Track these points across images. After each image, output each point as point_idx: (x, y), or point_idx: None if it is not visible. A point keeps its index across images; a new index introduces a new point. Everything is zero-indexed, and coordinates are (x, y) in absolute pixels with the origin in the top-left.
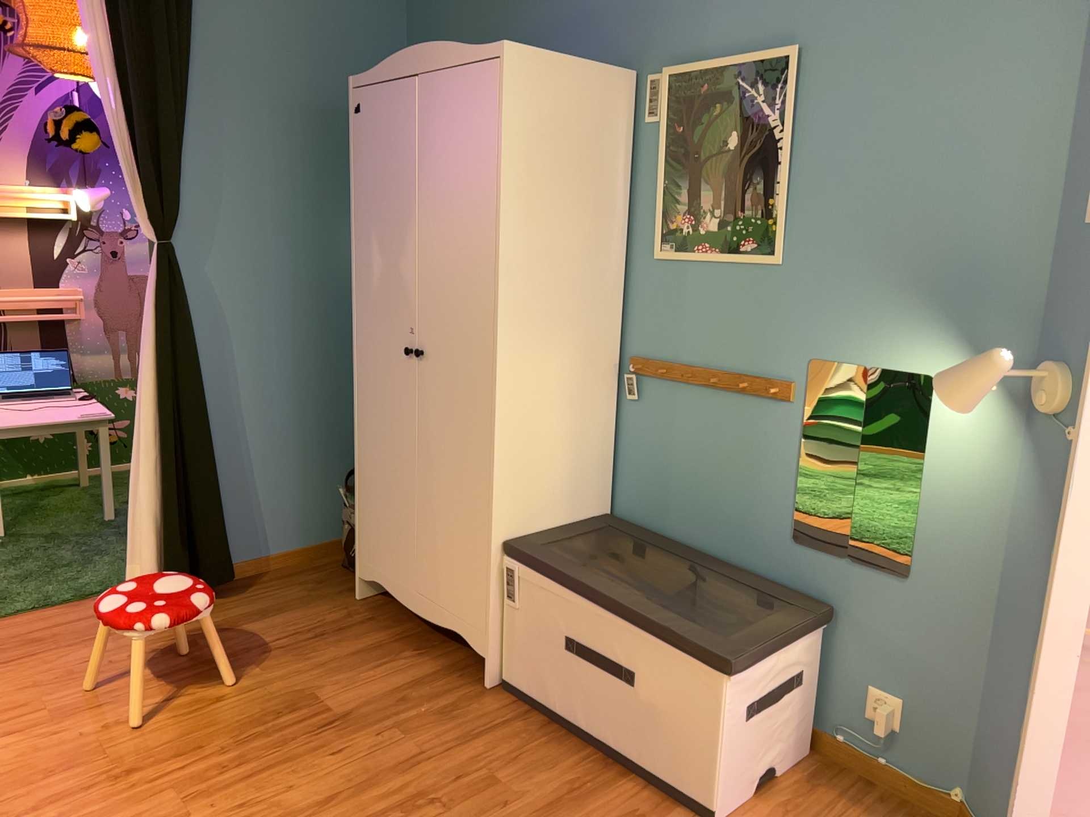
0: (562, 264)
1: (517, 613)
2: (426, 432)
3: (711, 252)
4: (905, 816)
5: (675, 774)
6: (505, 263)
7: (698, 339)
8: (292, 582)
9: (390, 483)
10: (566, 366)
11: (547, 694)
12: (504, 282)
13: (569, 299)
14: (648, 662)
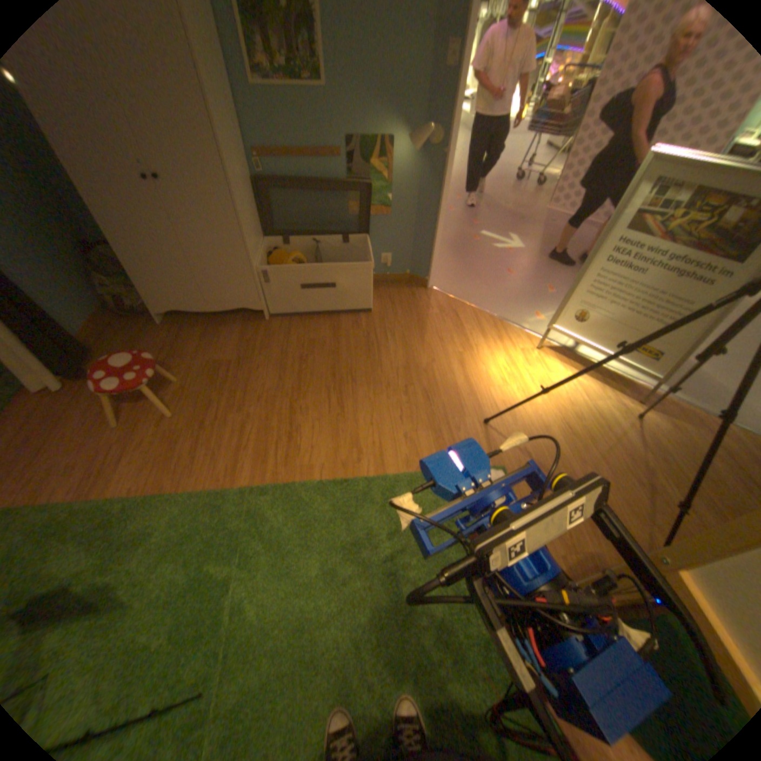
0: (220, 98)
1: (270, 286)
2: (174, 223)
3: (285, 79)
4: (398, 284)
5: (354, 305)
6: (211, 106)
7: (287, 132)
8: (110, 336)
9: (161, 258)
10: (238, 163)
11: (294, 308)
12: (214, 119)
13: (228, 121)
14: (338, 277)
